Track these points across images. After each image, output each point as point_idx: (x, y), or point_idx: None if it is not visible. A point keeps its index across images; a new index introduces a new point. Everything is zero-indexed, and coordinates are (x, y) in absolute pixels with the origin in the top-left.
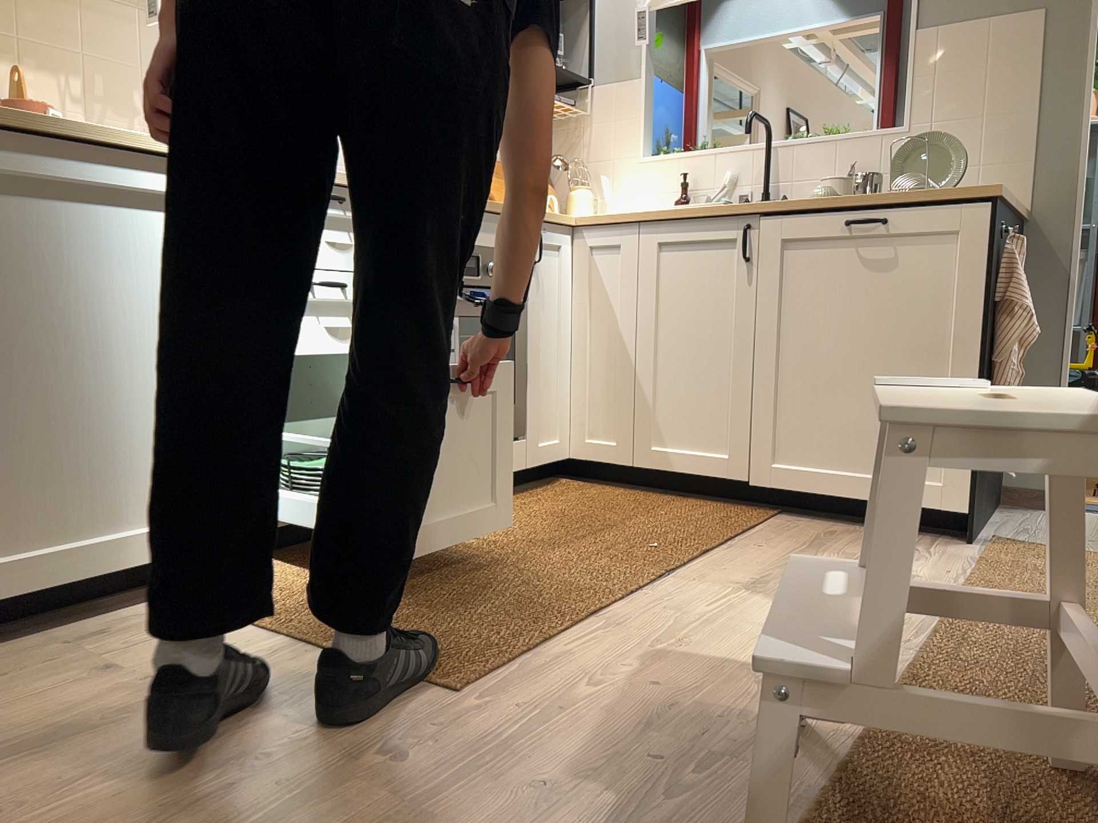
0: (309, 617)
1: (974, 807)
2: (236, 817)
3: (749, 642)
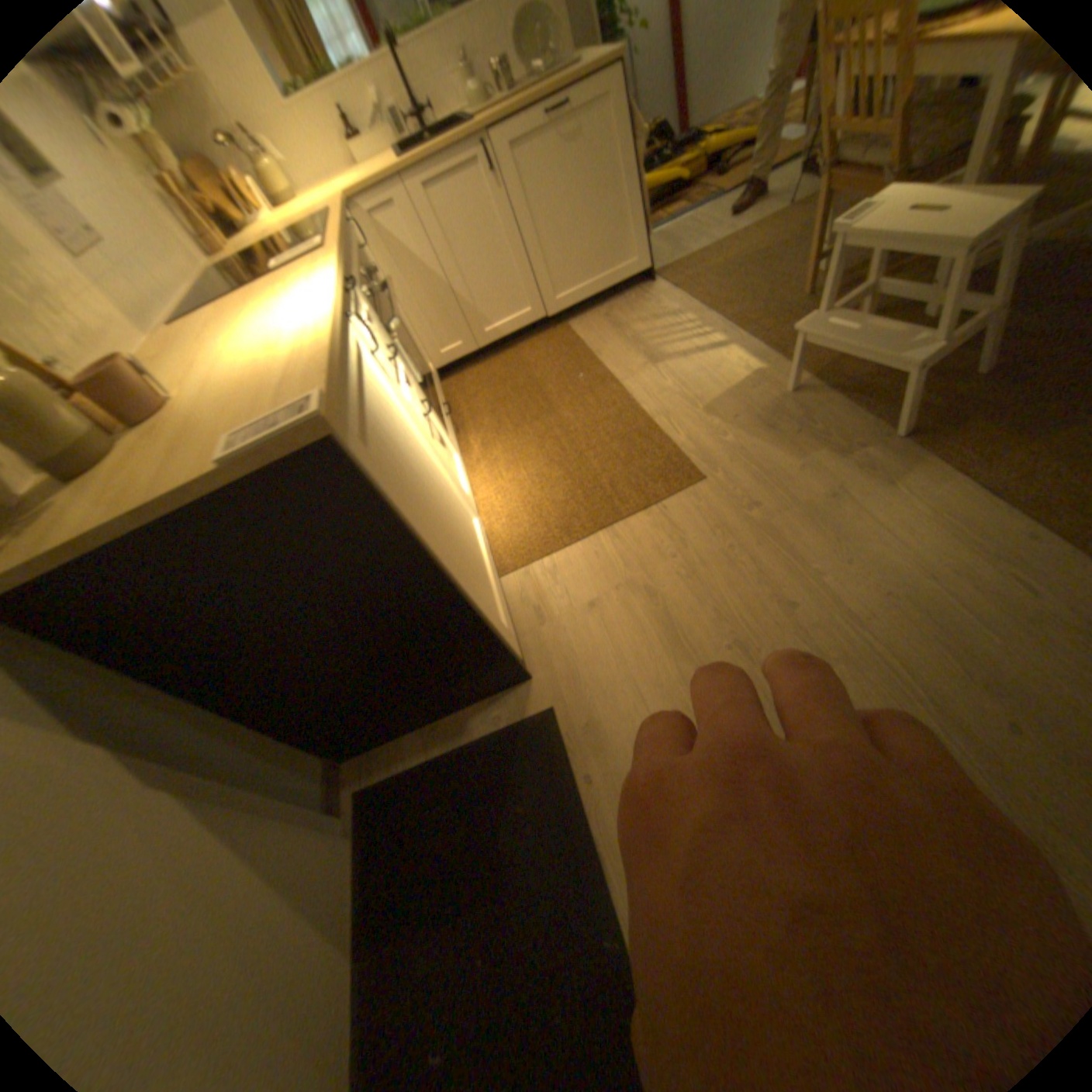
0: (586, 518)
1: (872, 366)
2: (777, 557)
3: (713, 378)
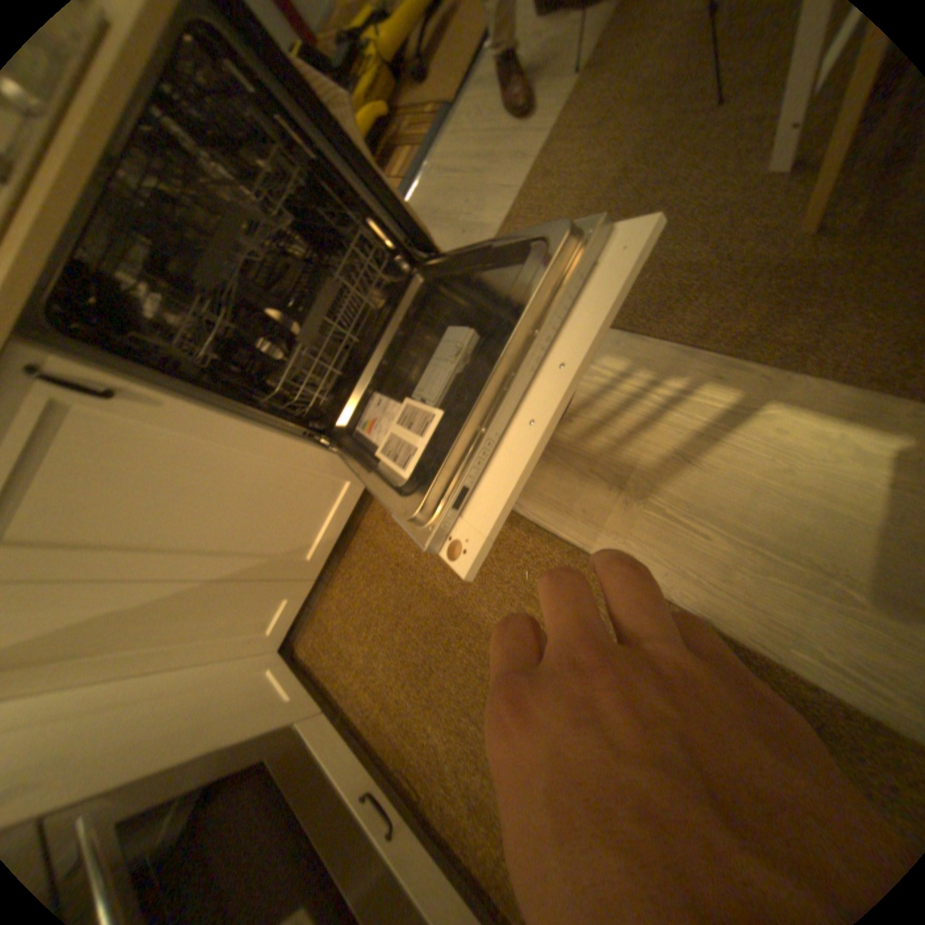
0: None
1: None
2: None
3: (816, 511)
